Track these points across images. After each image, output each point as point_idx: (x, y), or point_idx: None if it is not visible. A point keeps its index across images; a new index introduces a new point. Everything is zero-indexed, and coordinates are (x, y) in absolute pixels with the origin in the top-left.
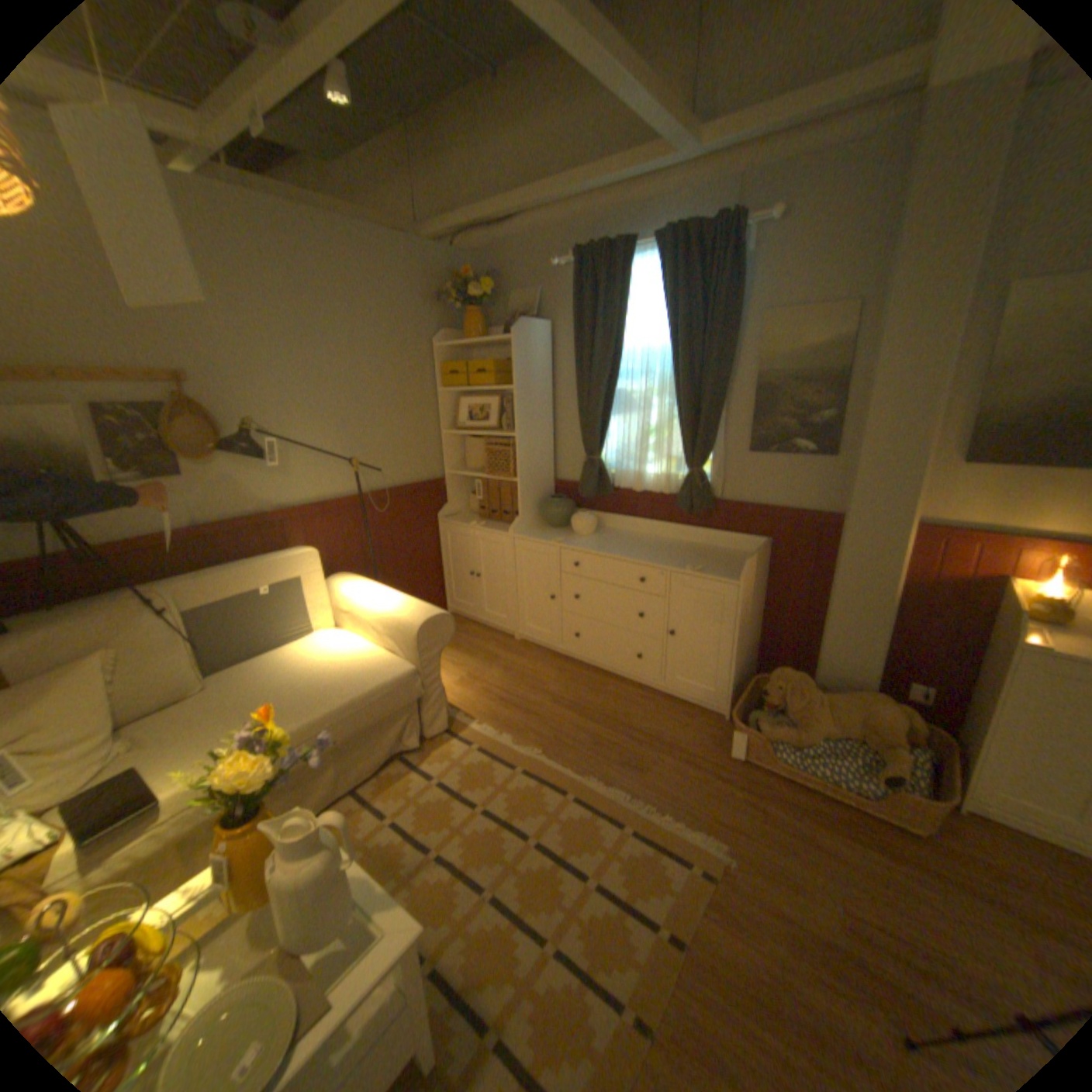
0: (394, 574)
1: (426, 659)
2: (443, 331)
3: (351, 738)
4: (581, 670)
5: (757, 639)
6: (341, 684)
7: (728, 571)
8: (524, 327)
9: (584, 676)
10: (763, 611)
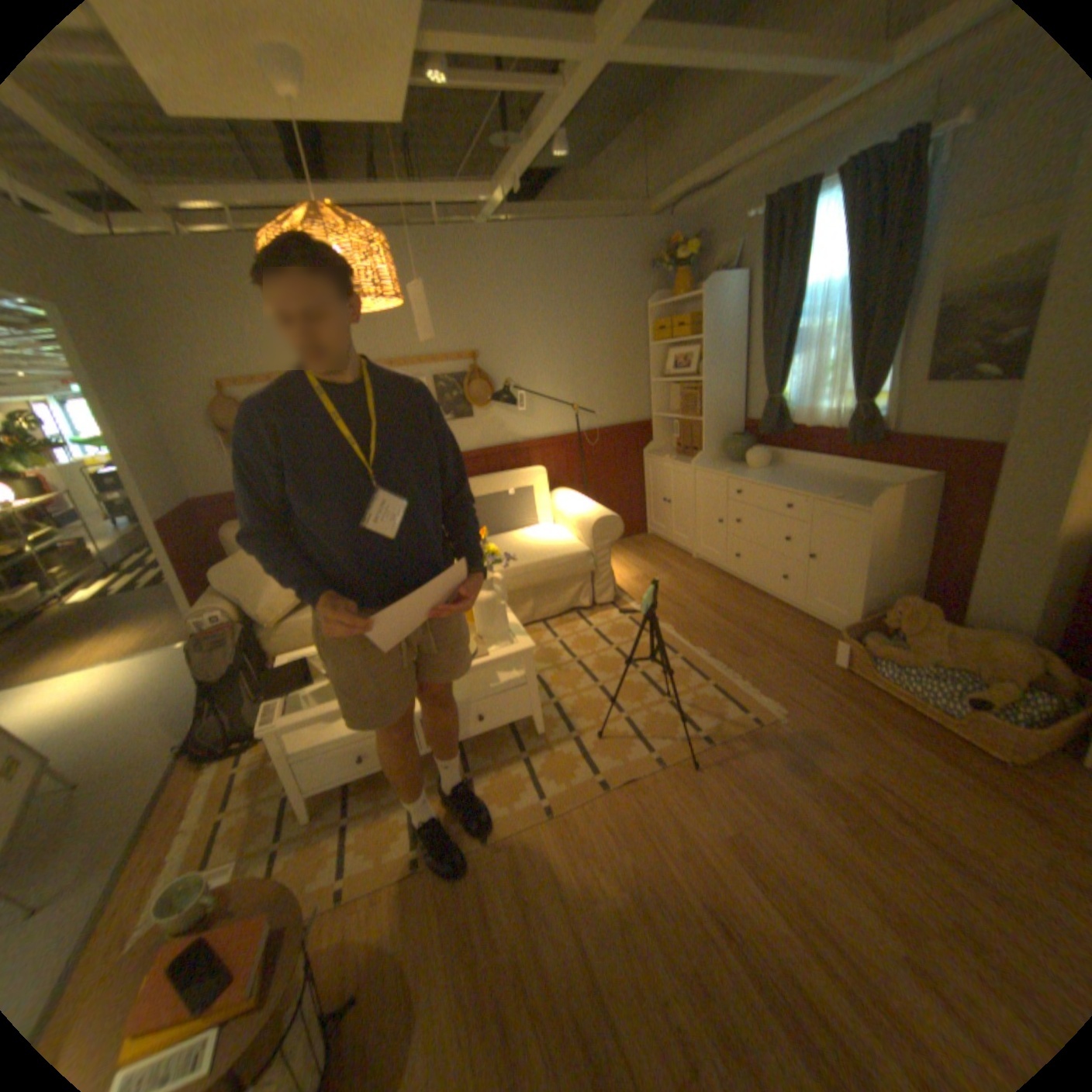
0: (603, 496)
1: (597, 547)
2: (655, 295)
3: (543, 585)
4: (737, 587)
5: (919, 579)
6: (540, 552)
7: (869, 501)
8: (715, 282)
9: (737, 591)
10: (930, 551)
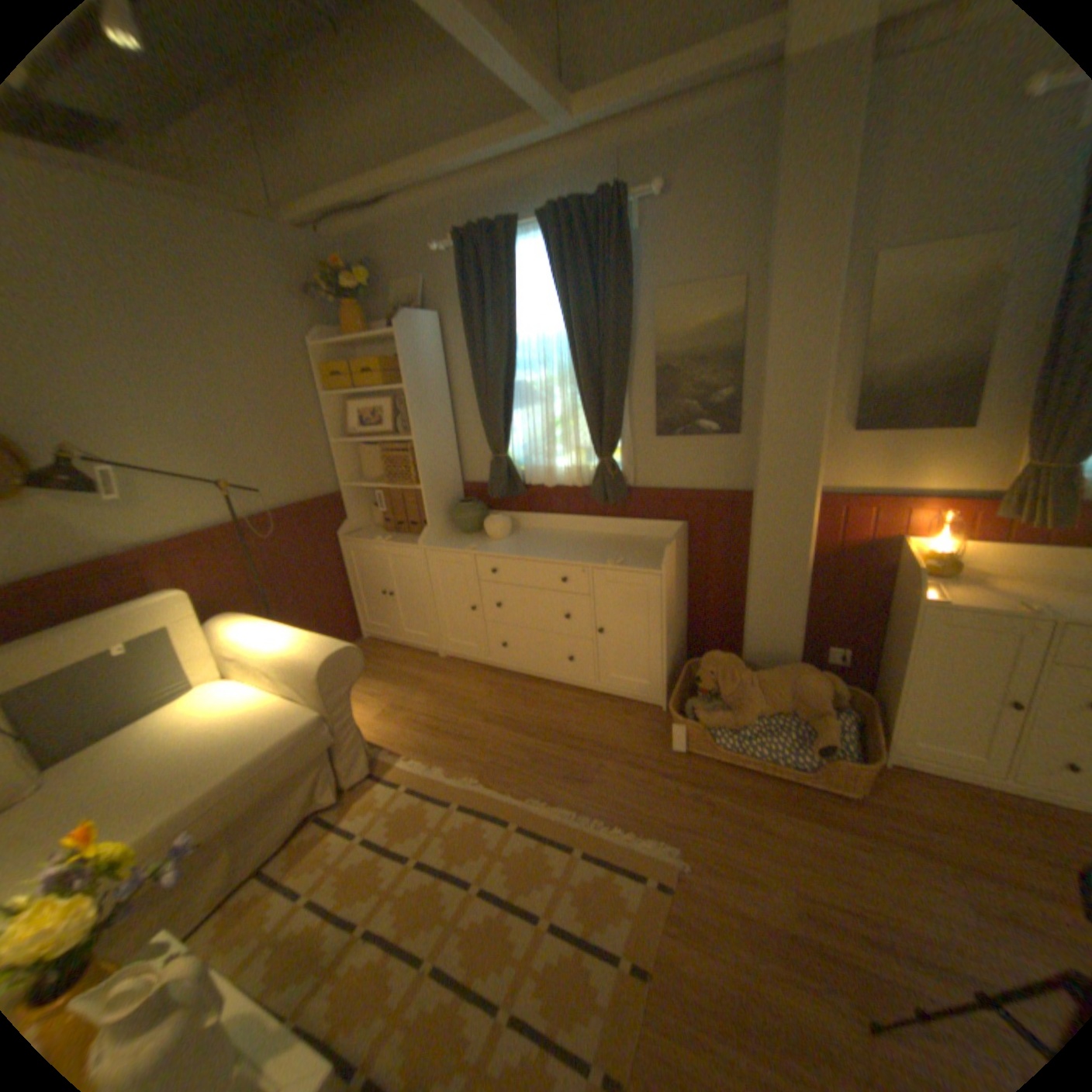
0: (293, 605)
1: (332, 702)
2: (318, 330)
3: (247, 812)
4: (513, 680)
5: (684, 624)
6: (226, 751)
7: (649, 561)
8: (408, 320)
9: (517, 687)
10: (687, 595)
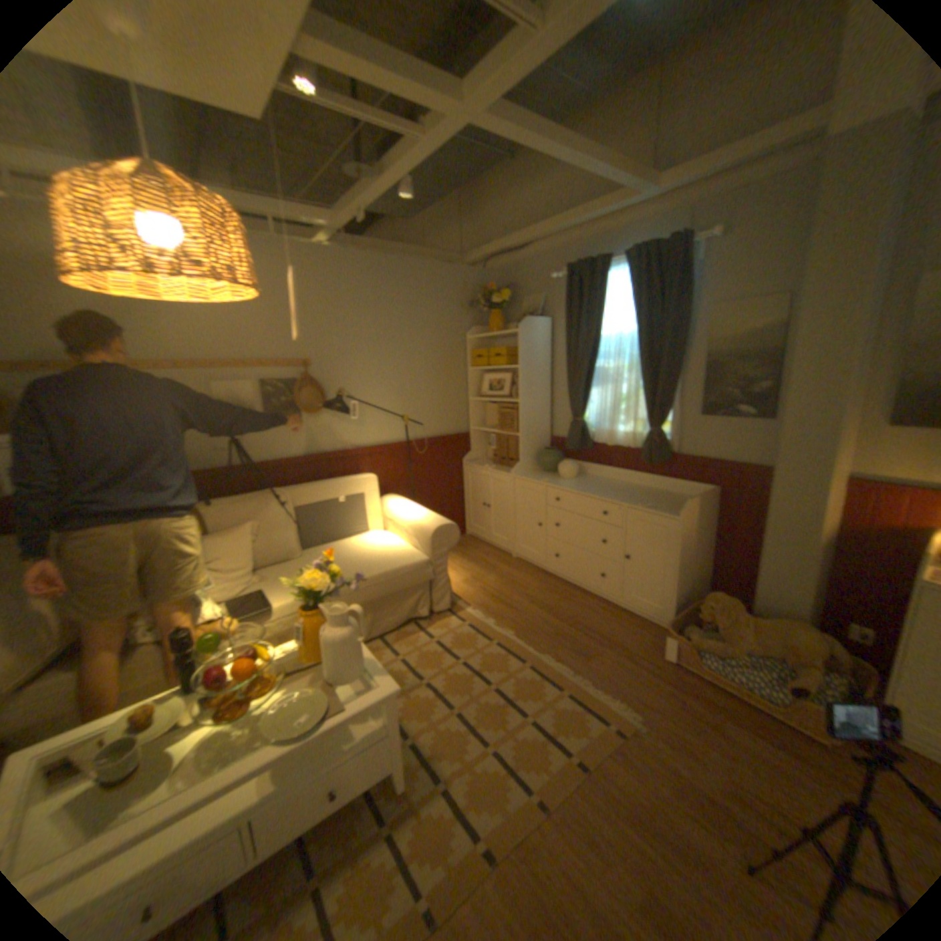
0: (428, 500)
1: (437, 554)
2: (474, 328)
3: (383, 598)
4: (559, 584)
5: (708, 573)
6: (380, 562)
7: (674, 510)
8: (529, 323)
9: (560, 589)
10: (714, 549)
